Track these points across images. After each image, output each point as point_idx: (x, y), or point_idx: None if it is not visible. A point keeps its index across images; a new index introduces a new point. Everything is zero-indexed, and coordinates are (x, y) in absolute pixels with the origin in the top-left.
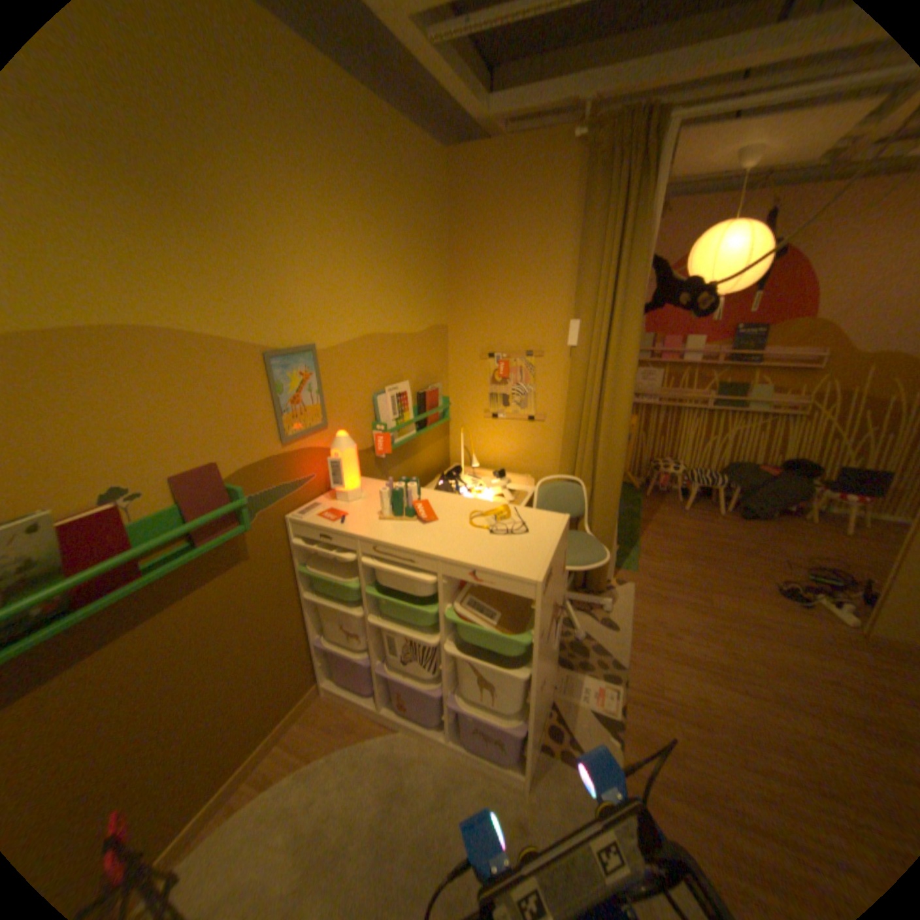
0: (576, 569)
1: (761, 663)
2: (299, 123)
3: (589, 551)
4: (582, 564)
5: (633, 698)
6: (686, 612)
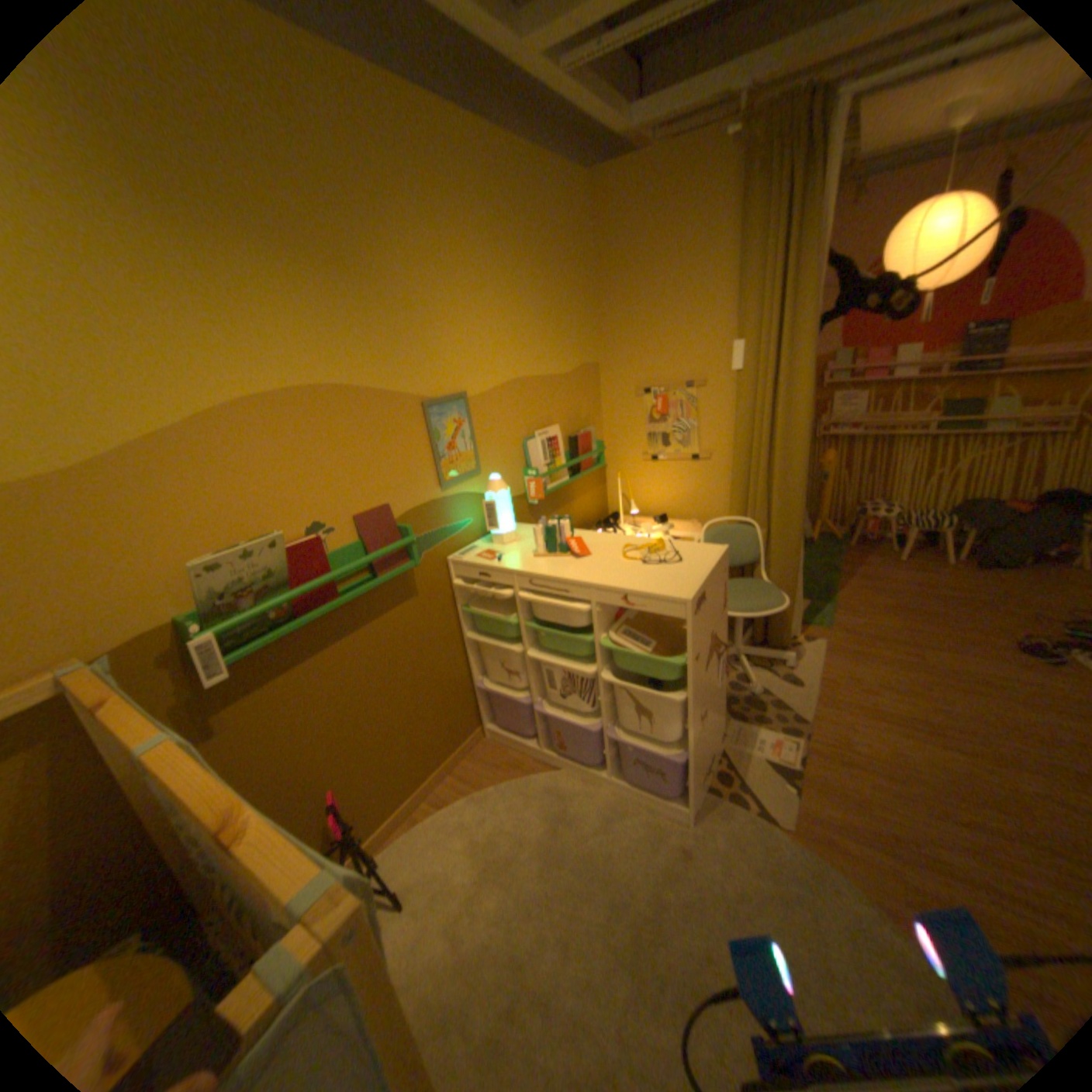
0: (748, 616)
1: (981, 720)
2: (442, 182)
3: (764, 597)
4: (755, 610)
5: (815, 750)
6: (889, 668)
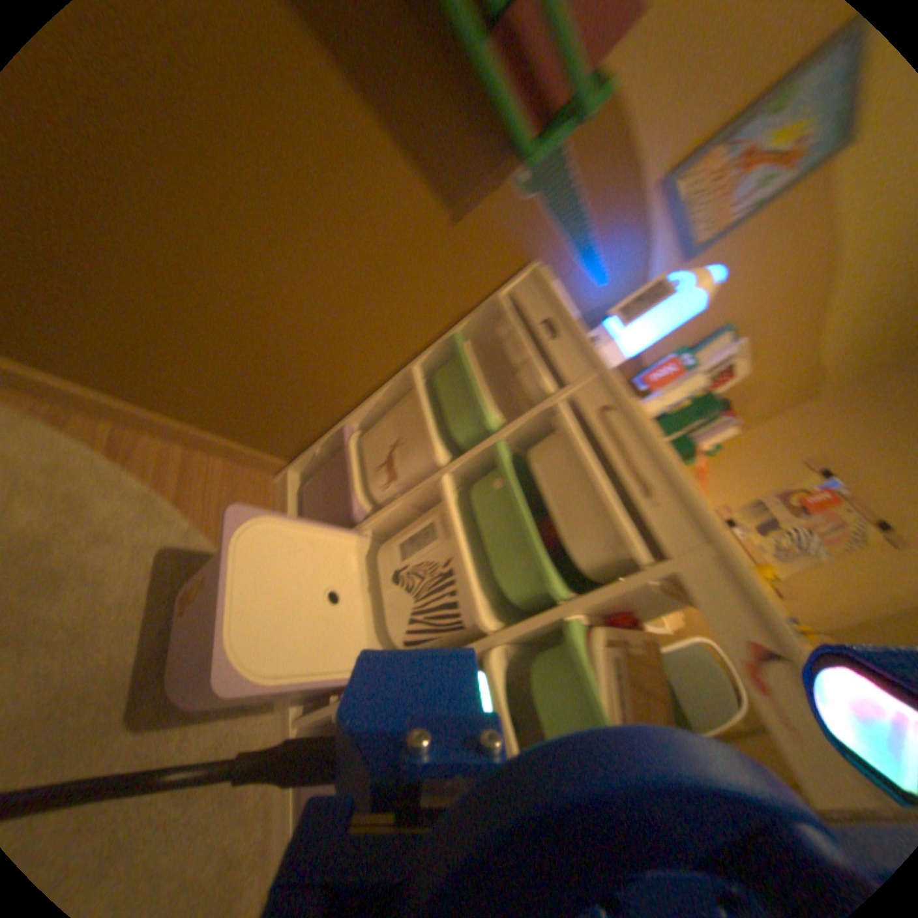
0: None
1: None
2: None
3: None
4: None
5: None
6: None
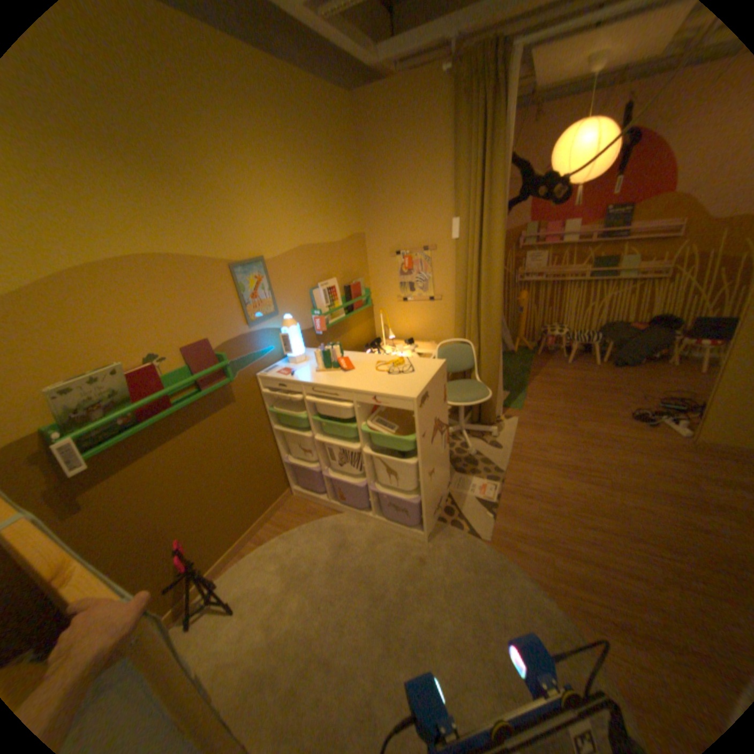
0: (465, 405)
1: (606, 463)
2: (234, 100)
3: (475, 392)
4: (469, 400)
5: (506, 488)
6: (555, 434)
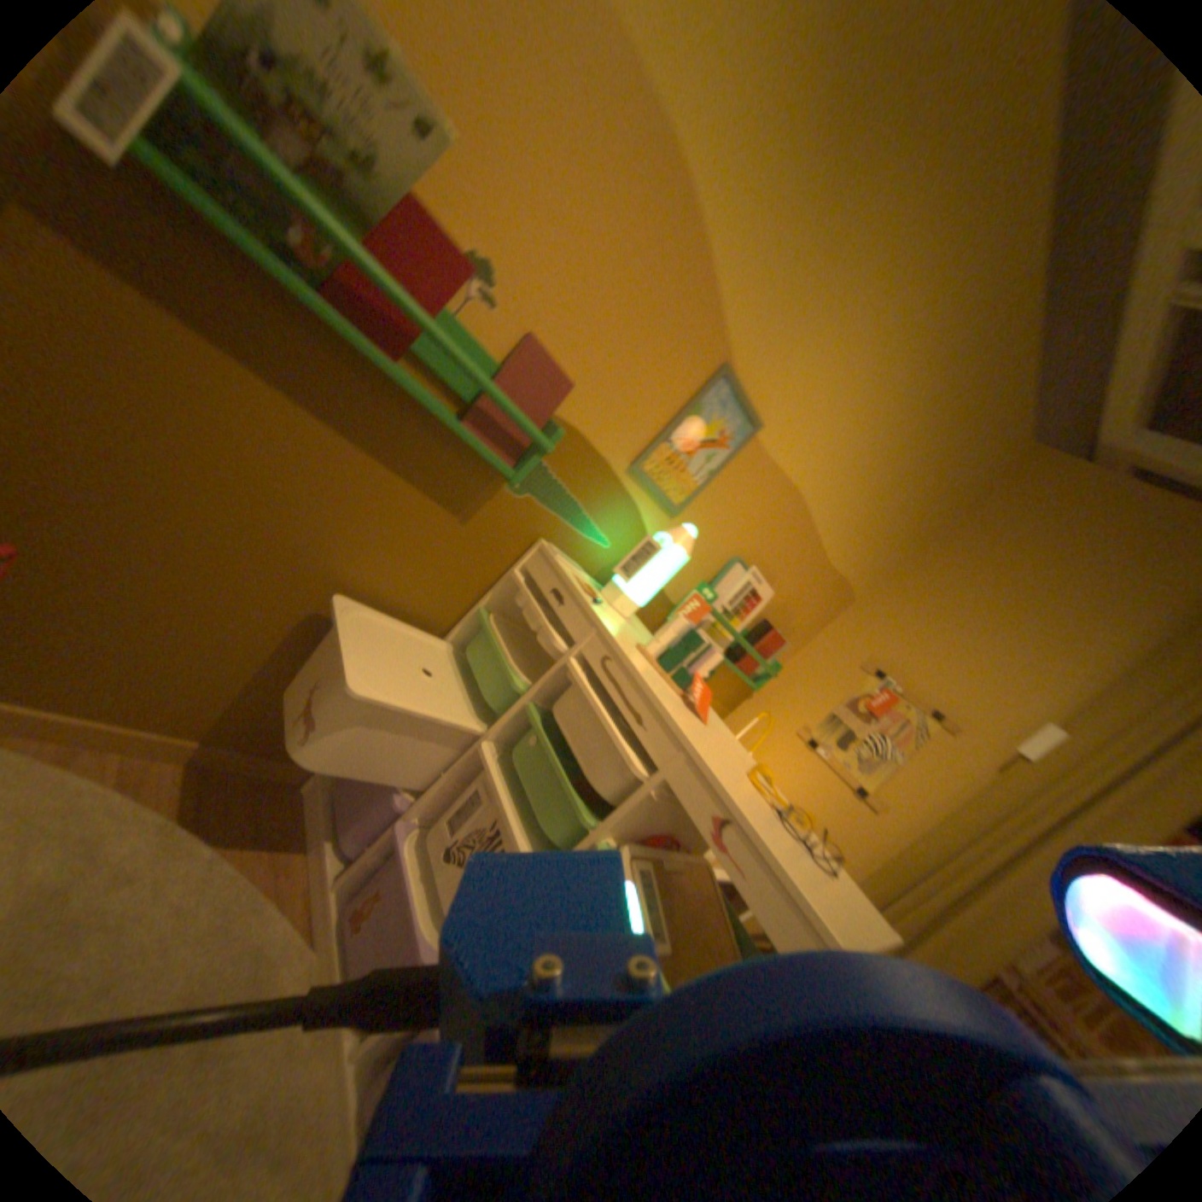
0: None
1: None
2: (976, 242)
3: None
4: None
5: None
6: None
